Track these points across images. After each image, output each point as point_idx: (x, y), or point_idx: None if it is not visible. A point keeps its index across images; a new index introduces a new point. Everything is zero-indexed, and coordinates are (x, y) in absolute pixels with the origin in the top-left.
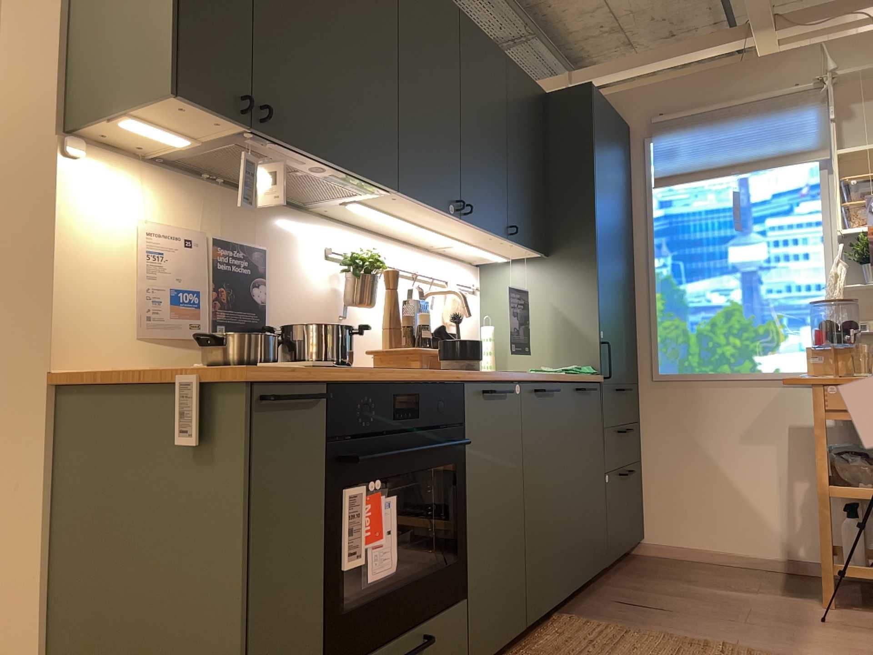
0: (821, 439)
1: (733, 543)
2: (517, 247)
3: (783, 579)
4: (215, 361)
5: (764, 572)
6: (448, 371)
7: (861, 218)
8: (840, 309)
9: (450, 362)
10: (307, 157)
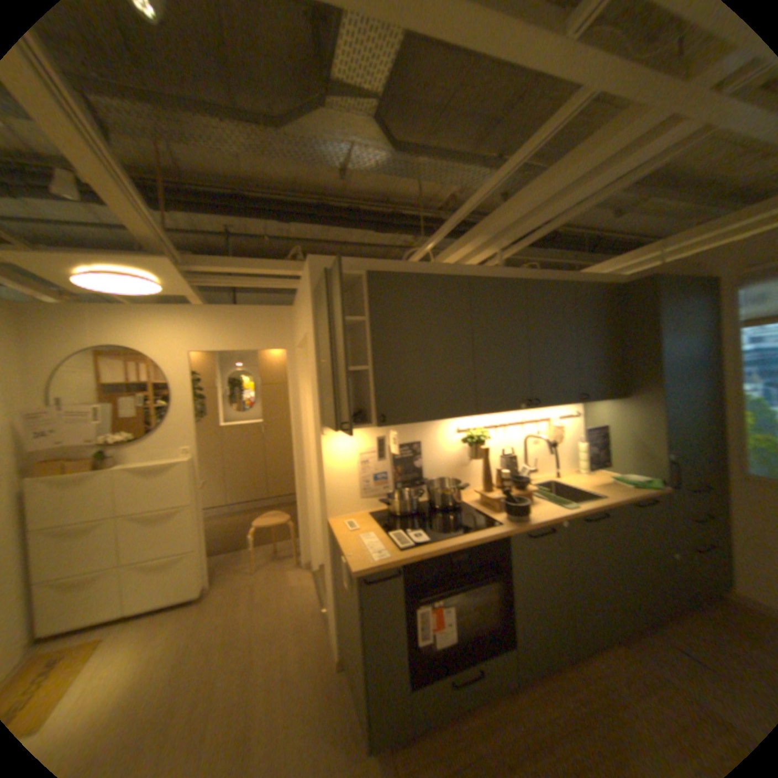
0: None
1: None
2: (594, 400)
3: None
4: (389, 509)
5: None
6: (500, 527)
7: None
8: None
9: (507, 515)
10: (413, 422)
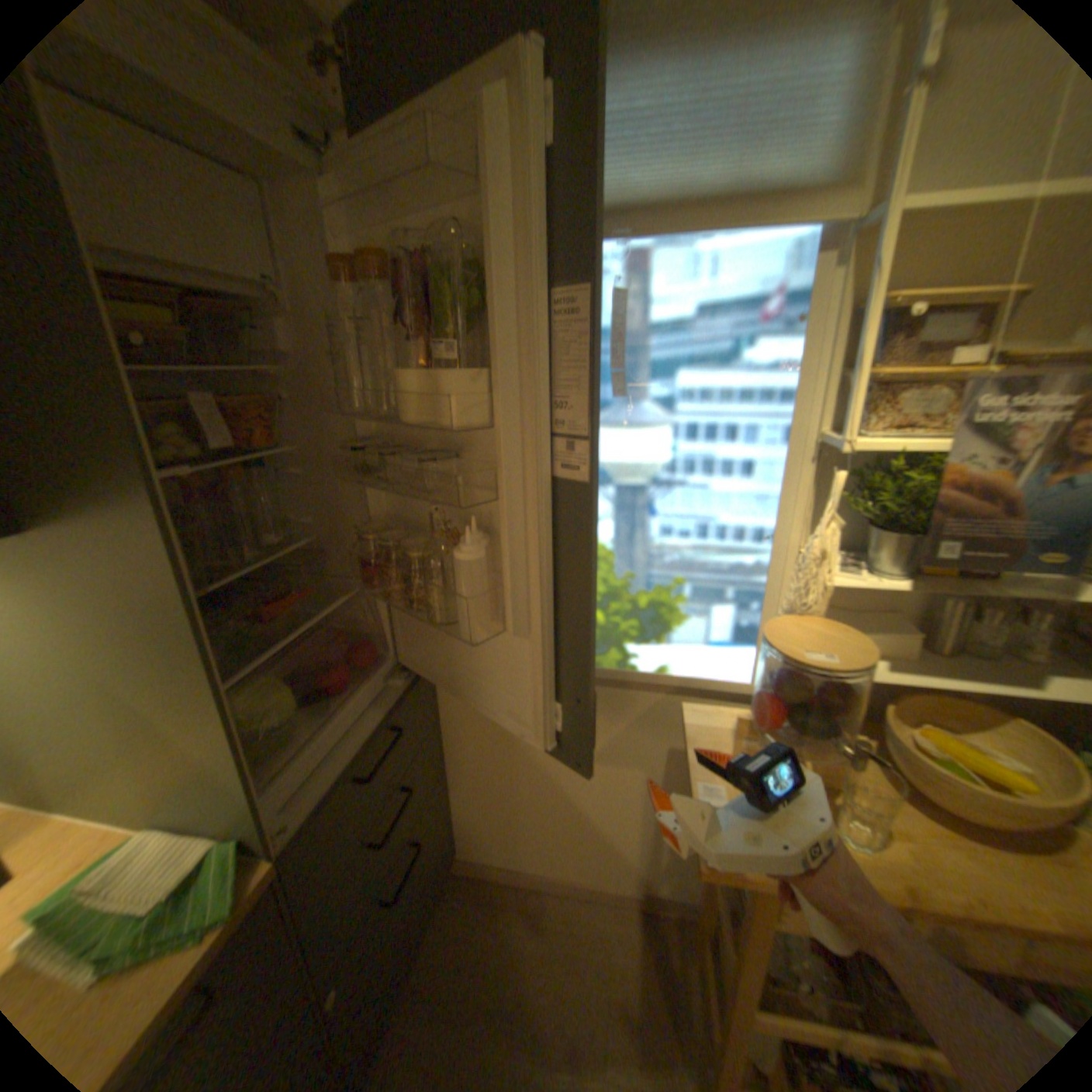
0: (758, 964)
1: (573, 873)
2: None
3: (639, 953)
4: None
5: (613, 923)
6: None
7: (911, 410)
8: (815, 627)
9: None
10: None
